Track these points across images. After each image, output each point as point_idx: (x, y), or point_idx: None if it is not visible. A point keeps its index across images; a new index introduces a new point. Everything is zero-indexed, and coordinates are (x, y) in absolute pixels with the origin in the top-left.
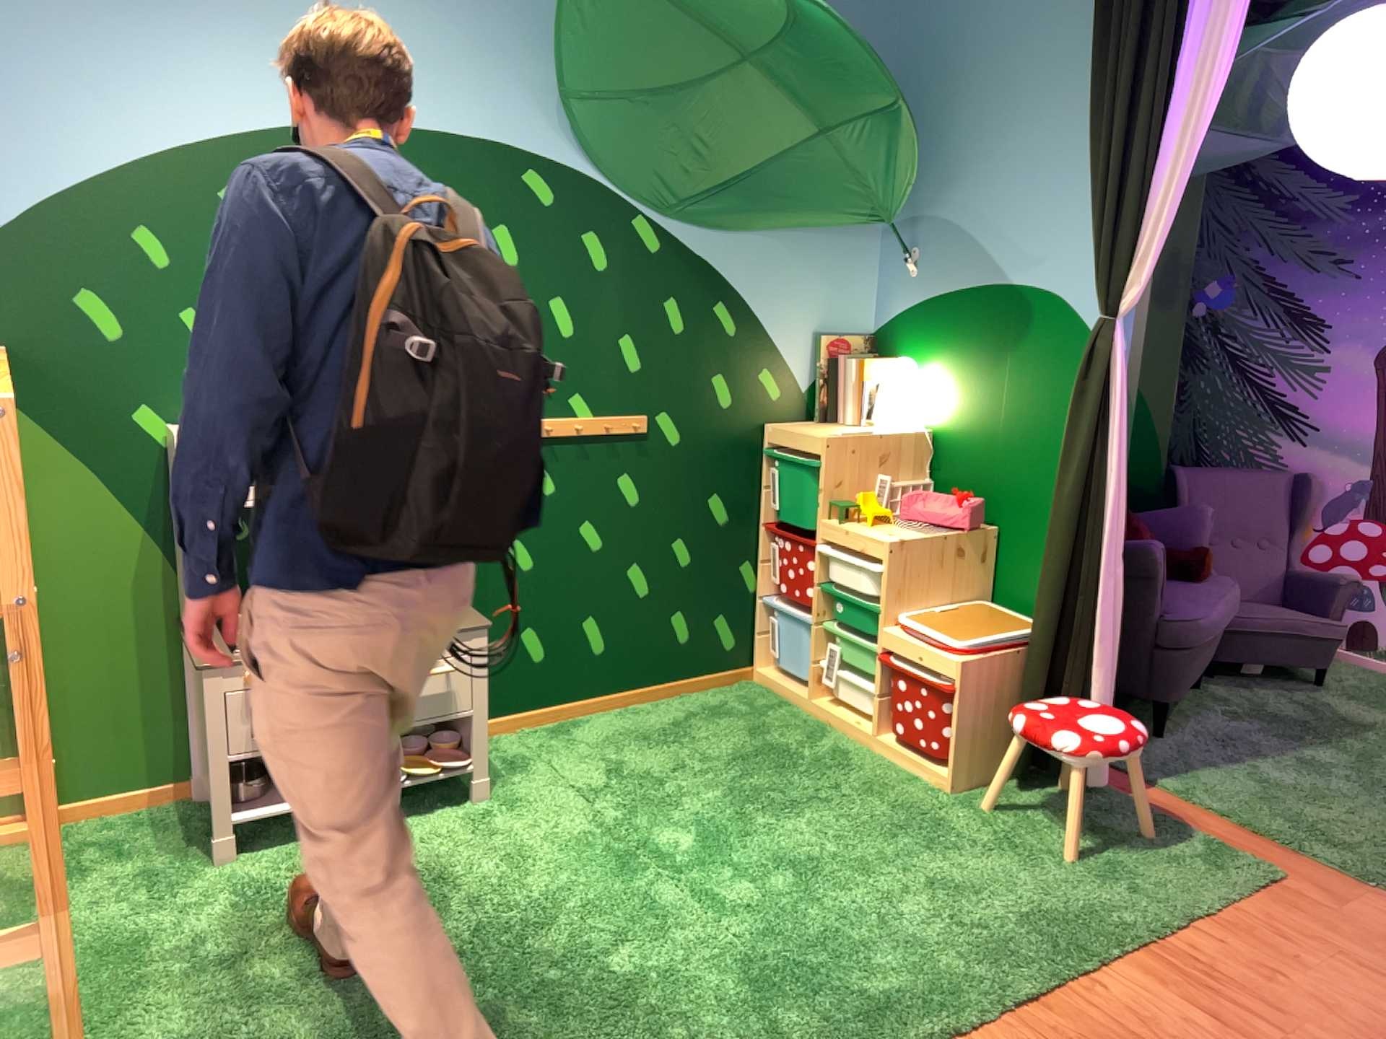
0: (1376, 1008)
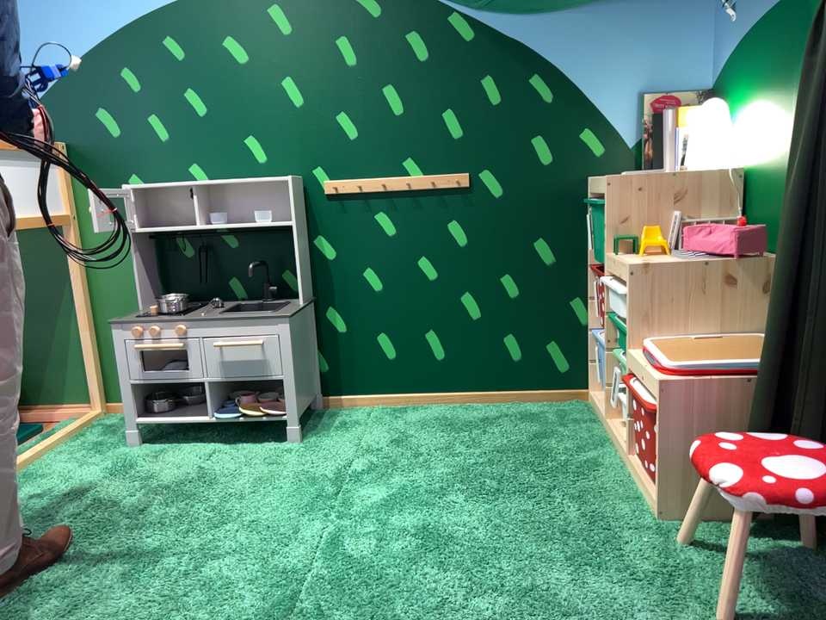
0: None
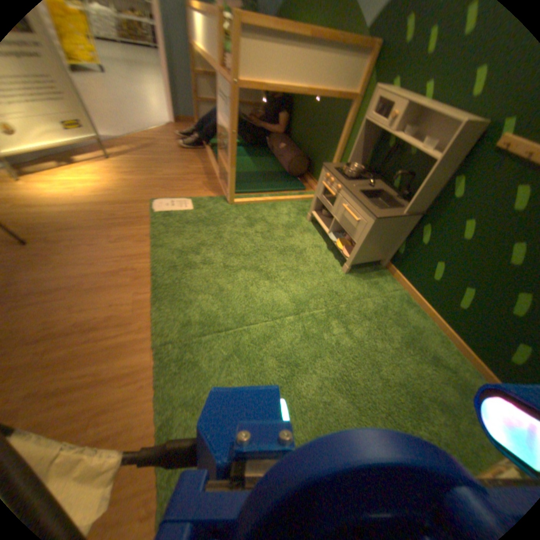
0: None
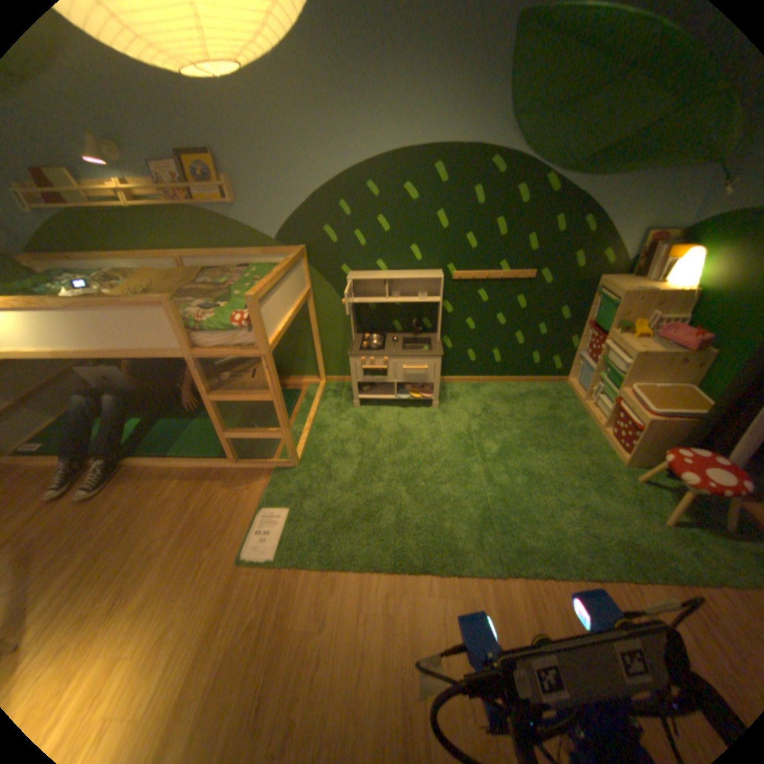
0: None
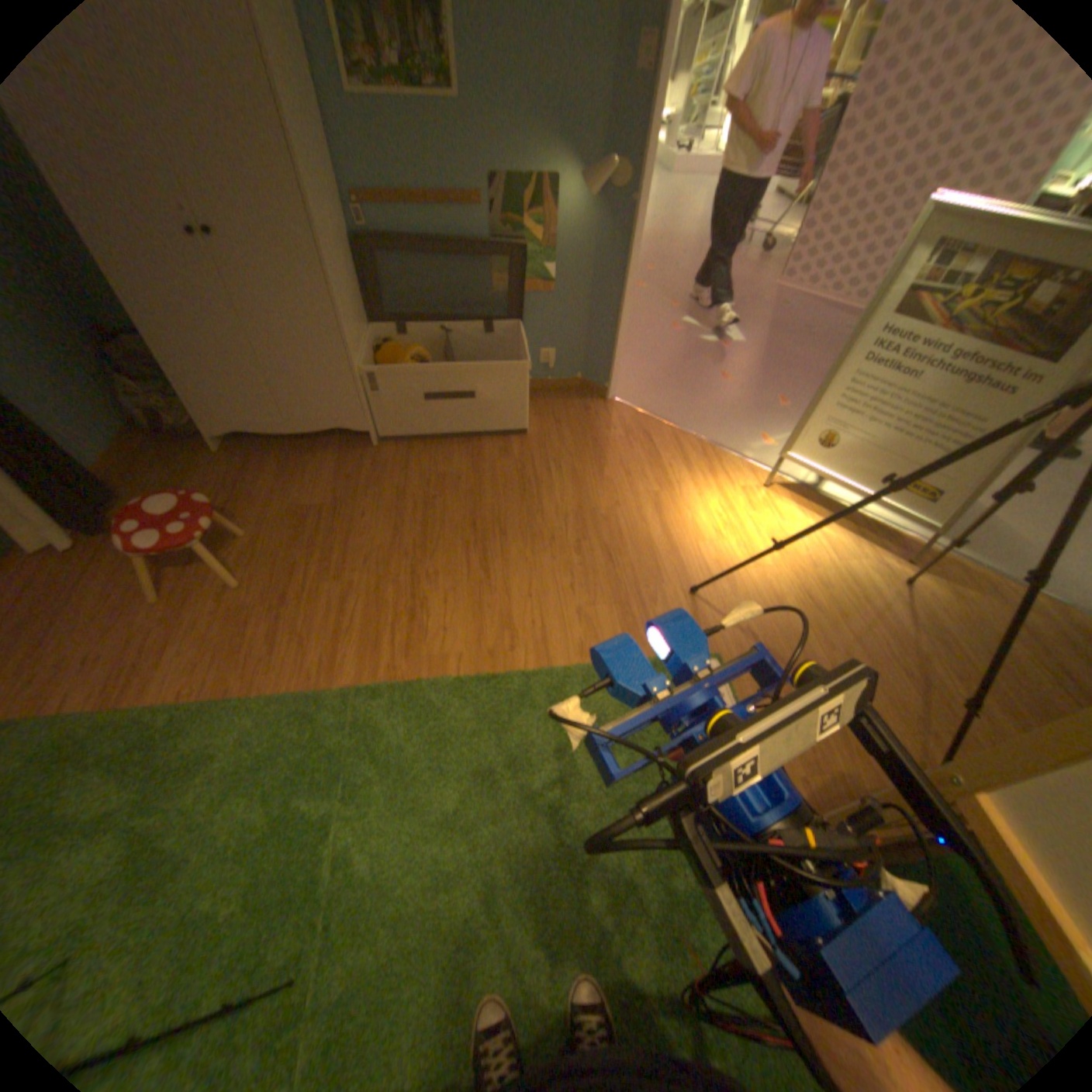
0: (93, 612)
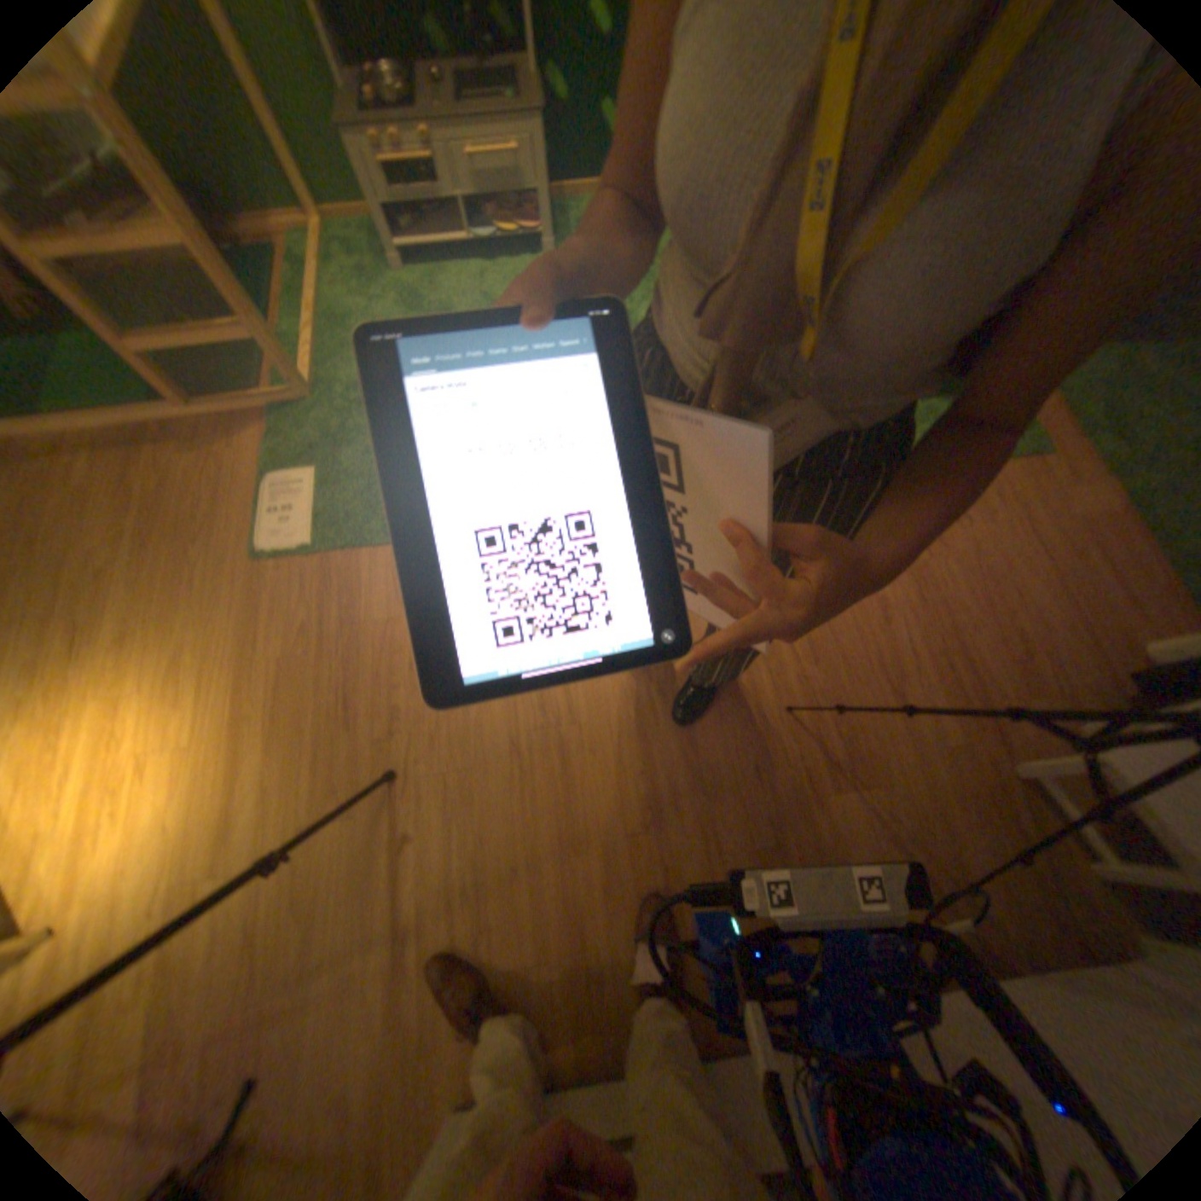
0: (1010, 578)
